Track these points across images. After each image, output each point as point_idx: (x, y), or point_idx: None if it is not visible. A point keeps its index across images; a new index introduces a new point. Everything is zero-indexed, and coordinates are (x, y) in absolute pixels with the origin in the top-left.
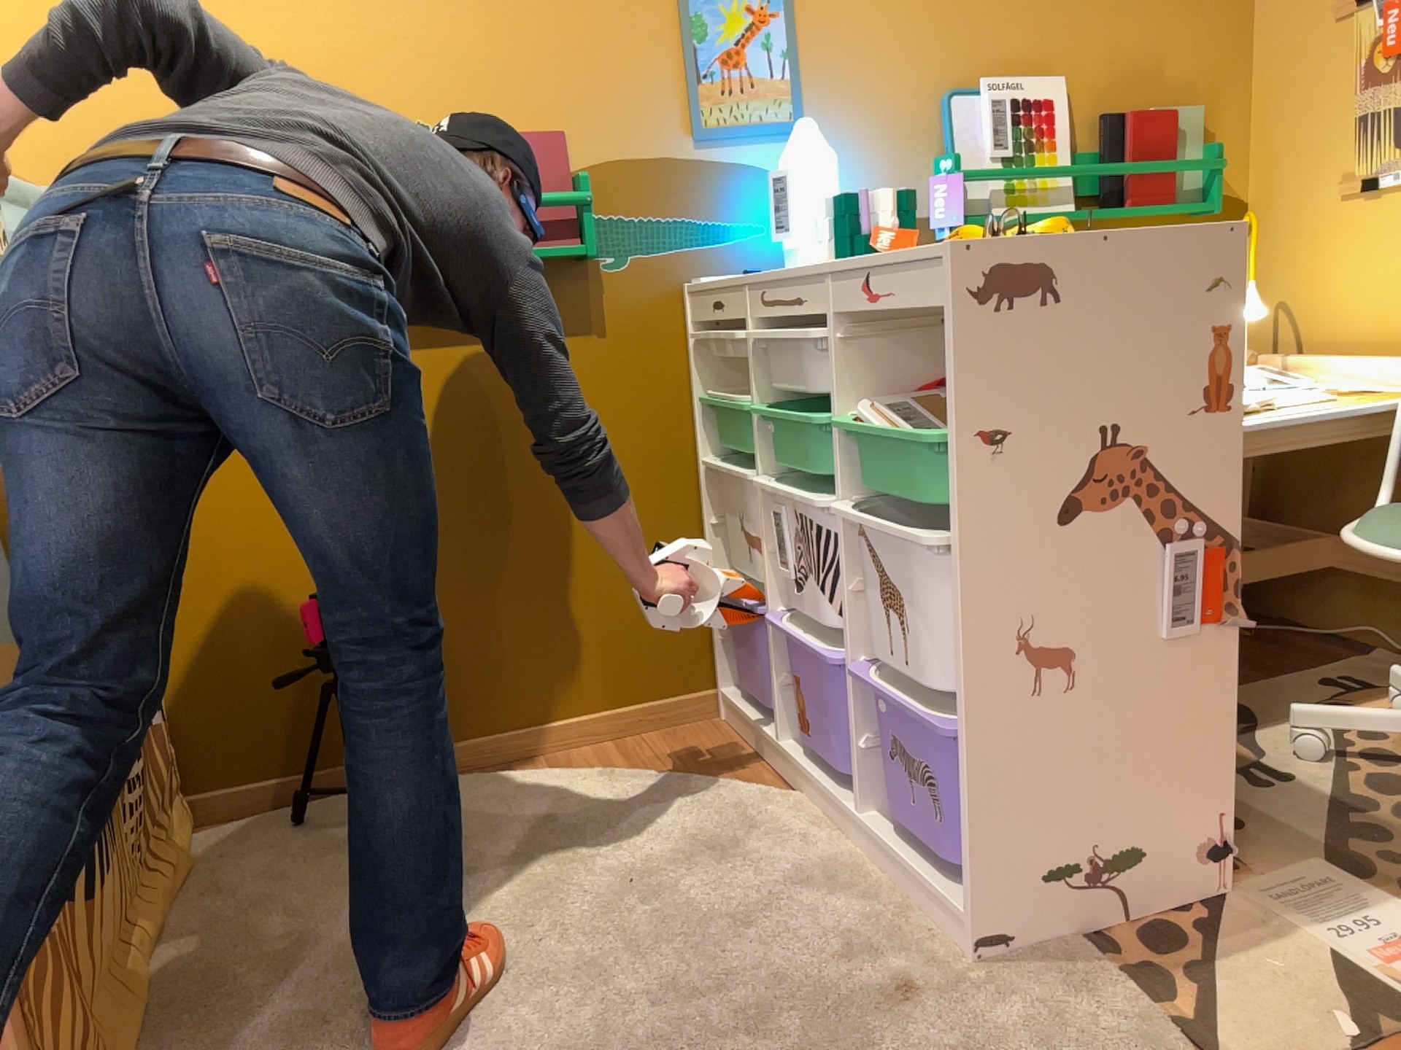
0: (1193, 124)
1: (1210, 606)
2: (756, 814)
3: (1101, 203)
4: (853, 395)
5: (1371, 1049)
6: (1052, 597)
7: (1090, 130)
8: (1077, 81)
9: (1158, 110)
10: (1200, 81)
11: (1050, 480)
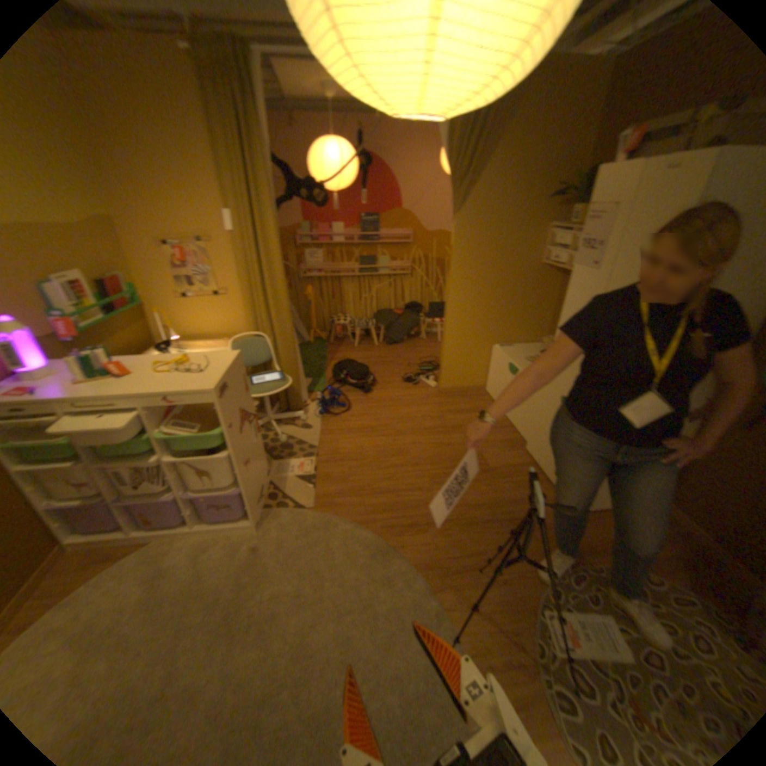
0: (119, 277)
1: (256, 430)
2: (146, 559)
3: (102, 309)
4: (141, 426)
5: (312, 485)
6: (243, 450)
7: (89, 285)
8: (77, 269)
9: (108, 276)
10: (112, 261)
11: (236, 427)
